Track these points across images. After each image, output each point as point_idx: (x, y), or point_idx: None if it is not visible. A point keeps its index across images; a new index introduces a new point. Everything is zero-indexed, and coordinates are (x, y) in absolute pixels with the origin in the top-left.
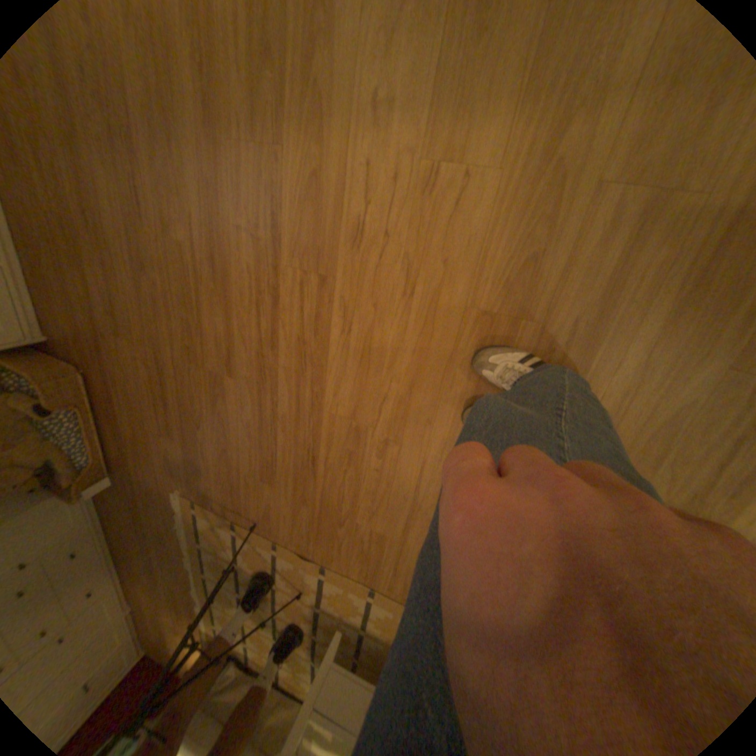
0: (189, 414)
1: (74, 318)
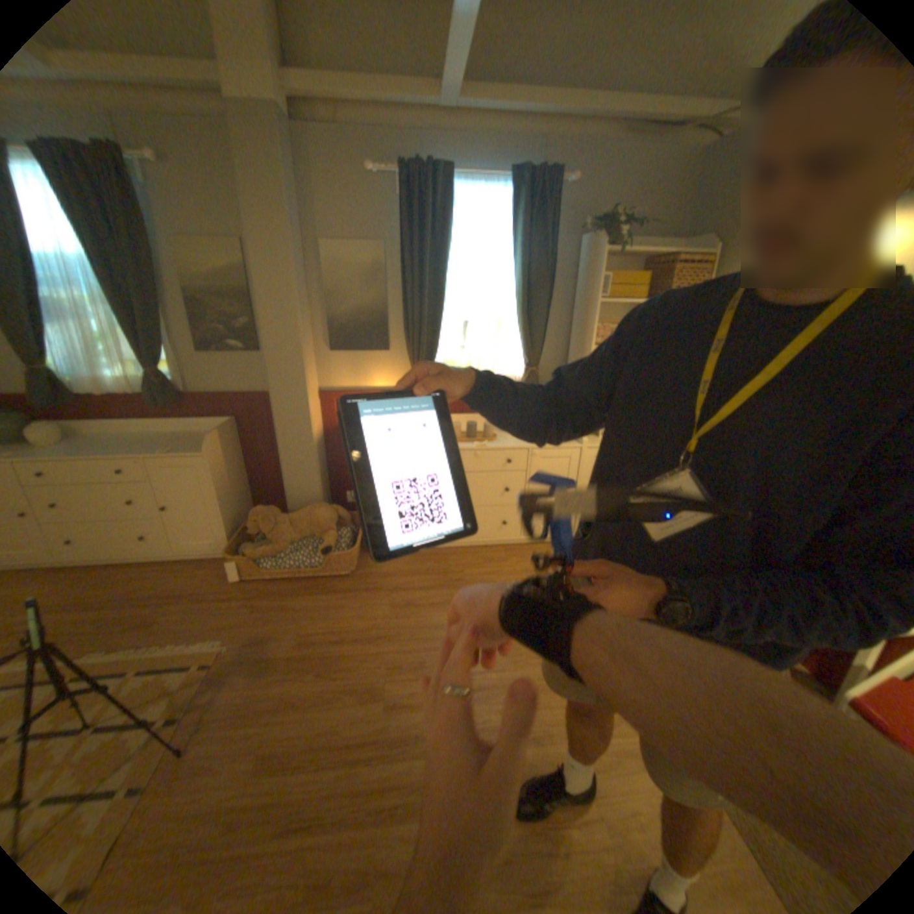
0: (330, 673)
1: (394, 581)
